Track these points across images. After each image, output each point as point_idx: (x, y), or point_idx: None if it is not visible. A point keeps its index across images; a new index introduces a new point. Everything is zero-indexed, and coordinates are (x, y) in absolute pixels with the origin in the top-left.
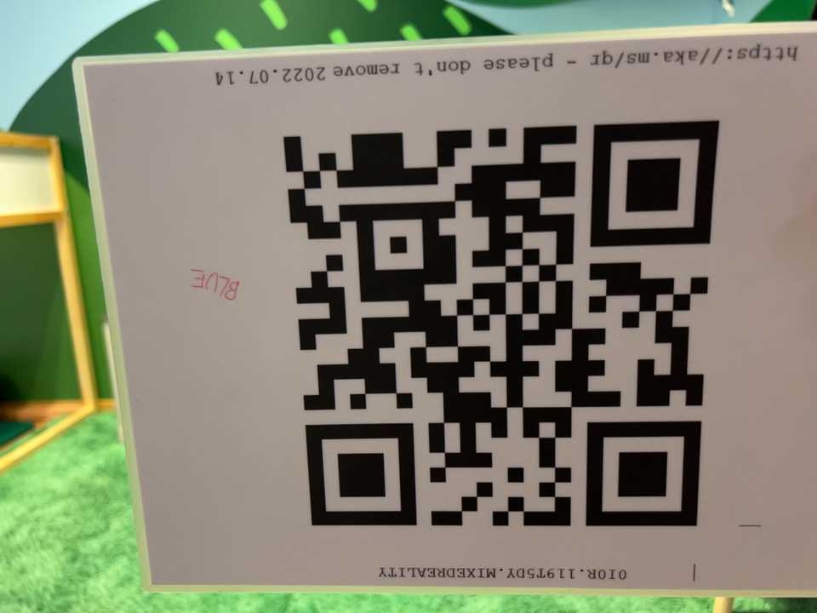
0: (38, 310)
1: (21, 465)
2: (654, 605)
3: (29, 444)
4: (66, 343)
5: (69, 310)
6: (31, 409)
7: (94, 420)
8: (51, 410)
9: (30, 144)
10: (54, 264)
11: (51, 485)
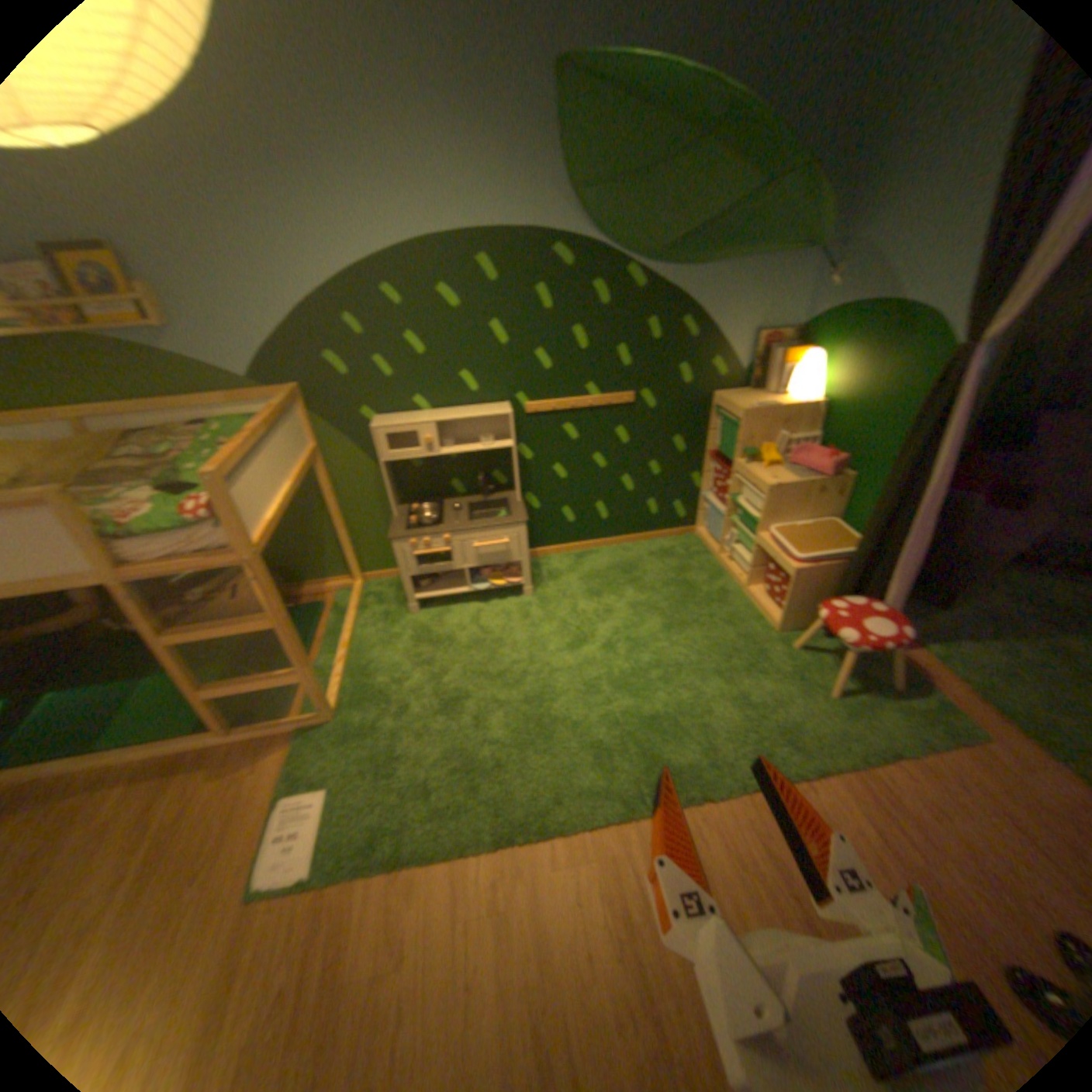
0: (305, 519)
1: (355, 642)
2: (798, 693)
3: (341, 622)
4: (332, 540)
5: (336, 519)
6: (314, 588)
7: (369, 590)
8: (331, 587)
9: (280, 394)
10: (314, 485)
11: (394, 658)
